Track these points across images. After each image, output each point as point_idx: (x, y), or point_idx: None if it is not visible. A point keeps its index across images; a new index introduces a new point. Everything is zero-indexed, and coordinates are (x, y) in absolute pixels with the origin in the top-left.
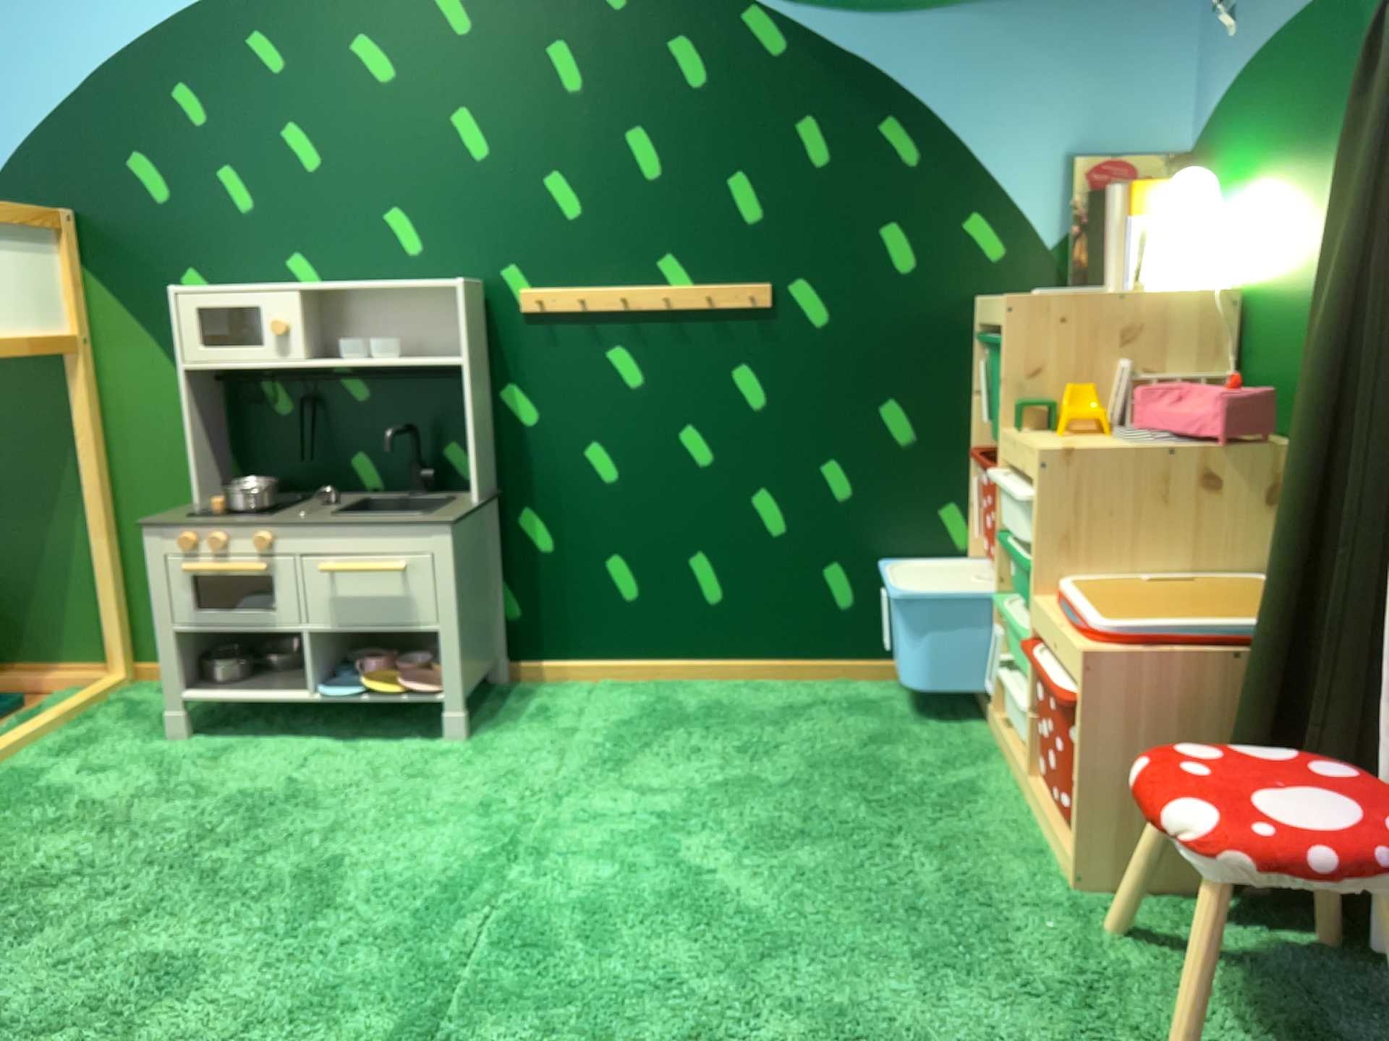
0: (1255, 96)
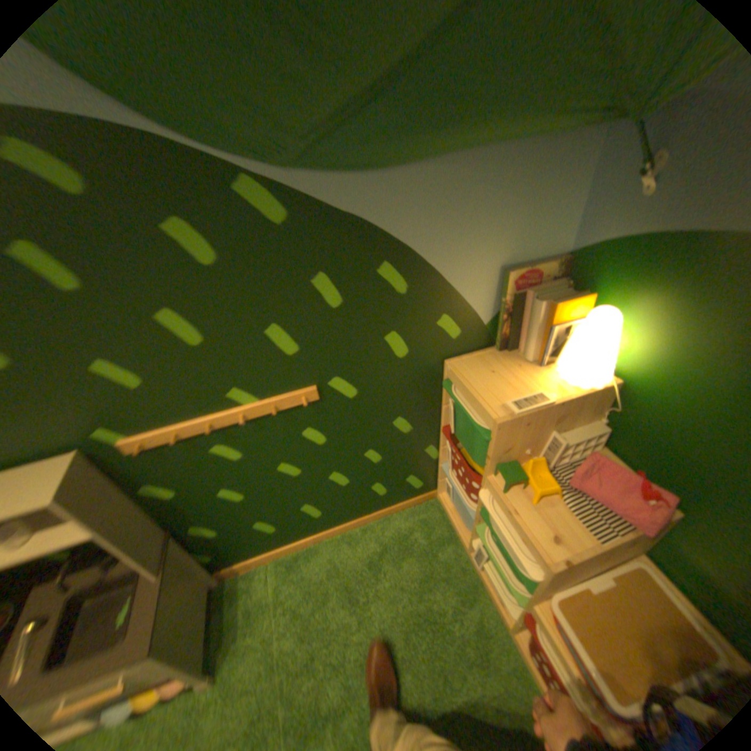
0: (673, 263)
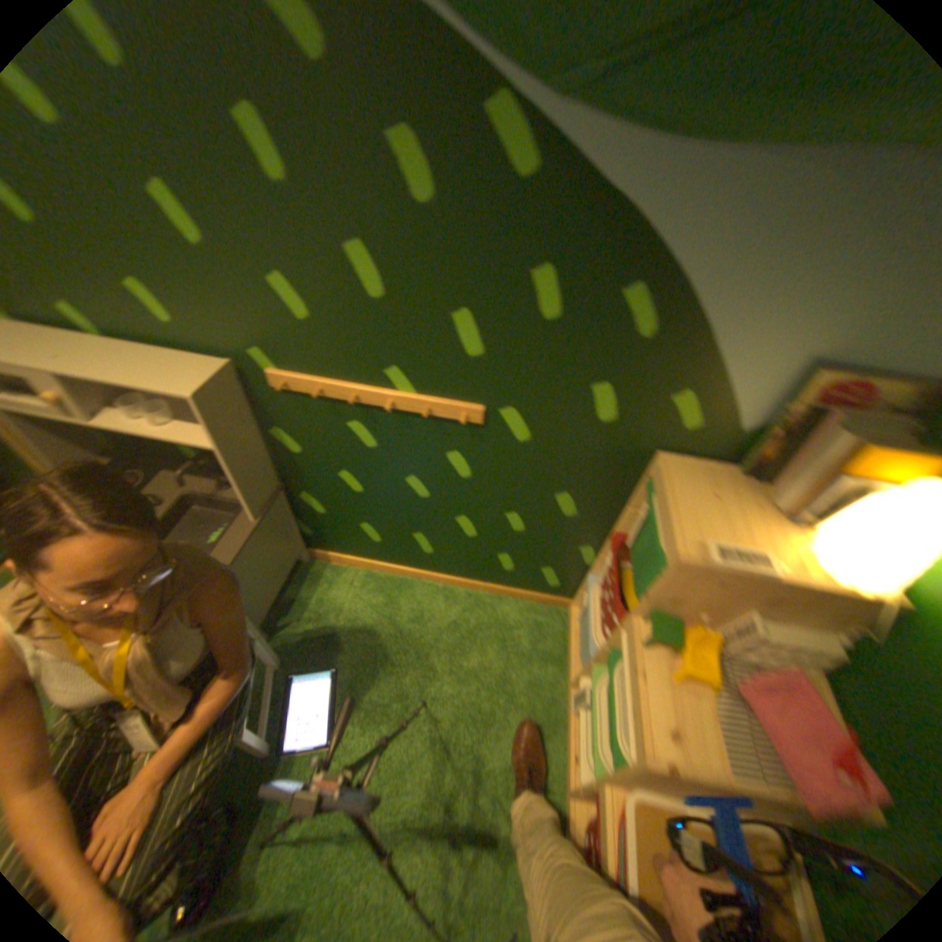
0: None
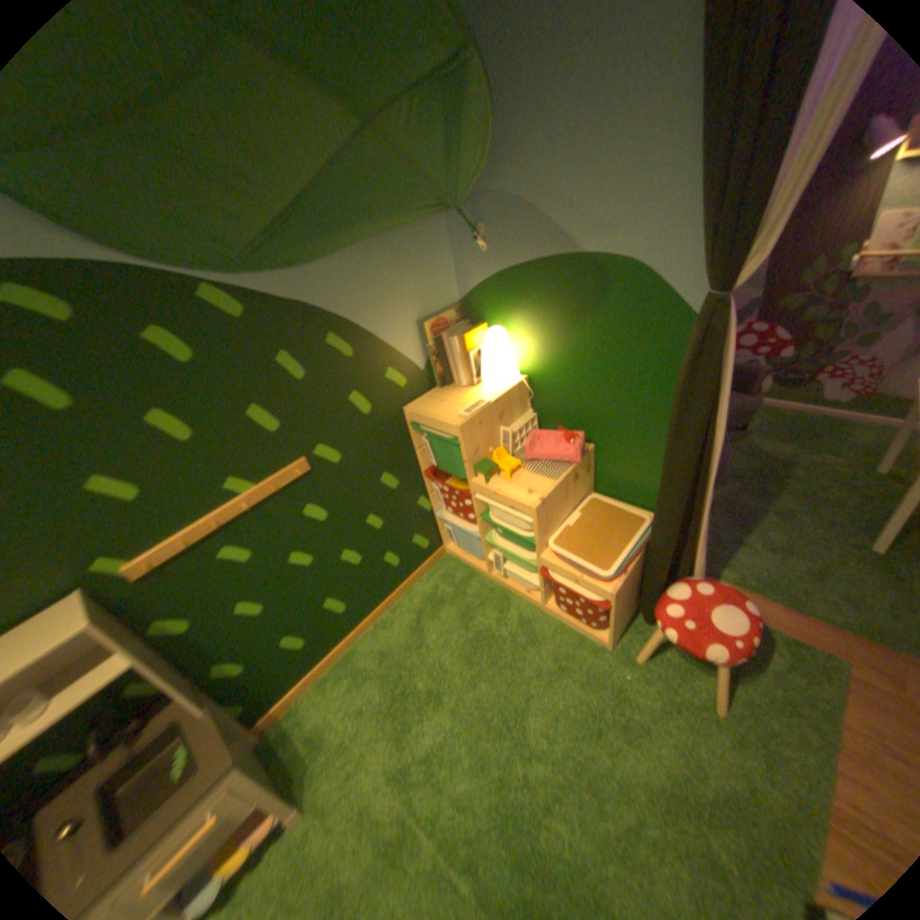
0: (514, 288)
